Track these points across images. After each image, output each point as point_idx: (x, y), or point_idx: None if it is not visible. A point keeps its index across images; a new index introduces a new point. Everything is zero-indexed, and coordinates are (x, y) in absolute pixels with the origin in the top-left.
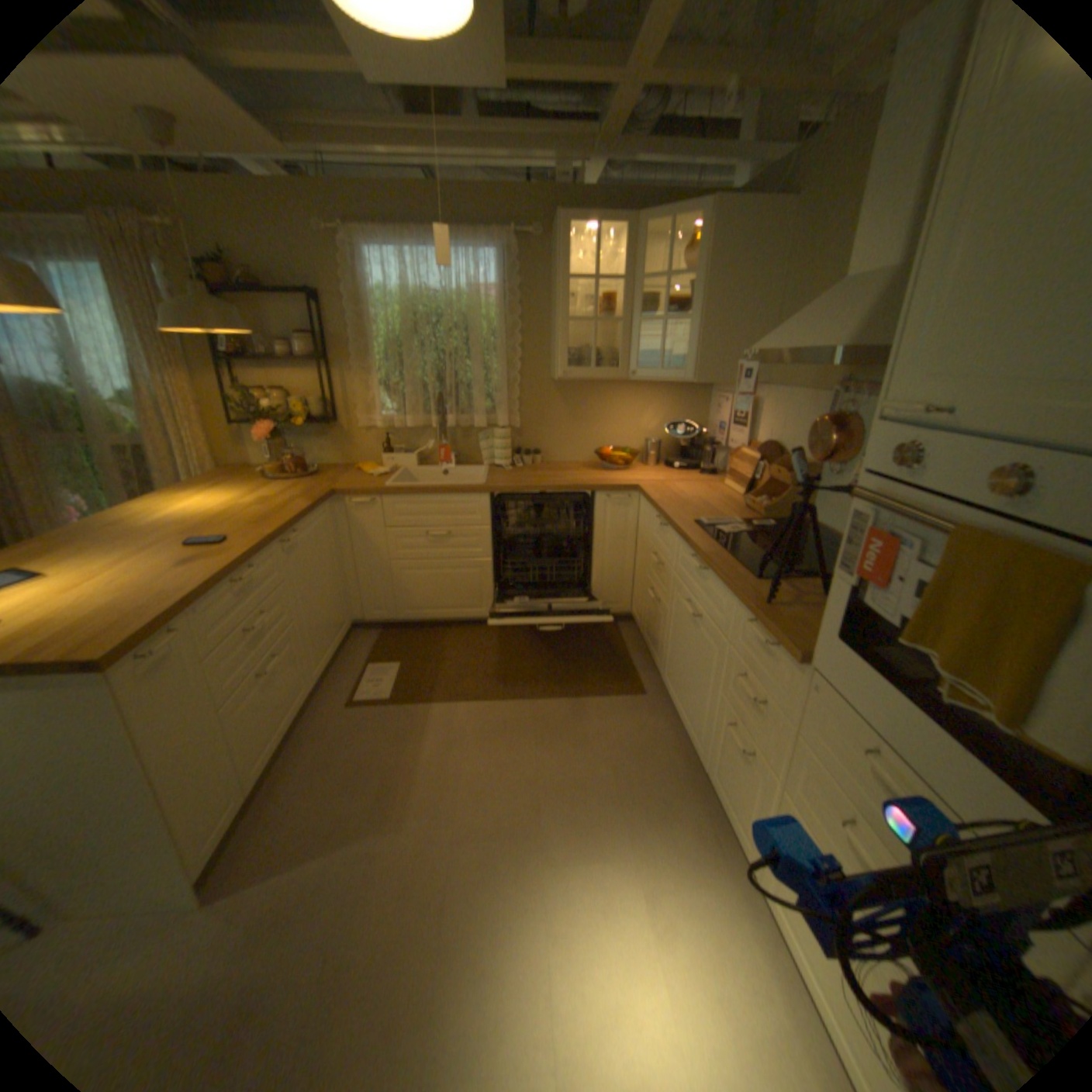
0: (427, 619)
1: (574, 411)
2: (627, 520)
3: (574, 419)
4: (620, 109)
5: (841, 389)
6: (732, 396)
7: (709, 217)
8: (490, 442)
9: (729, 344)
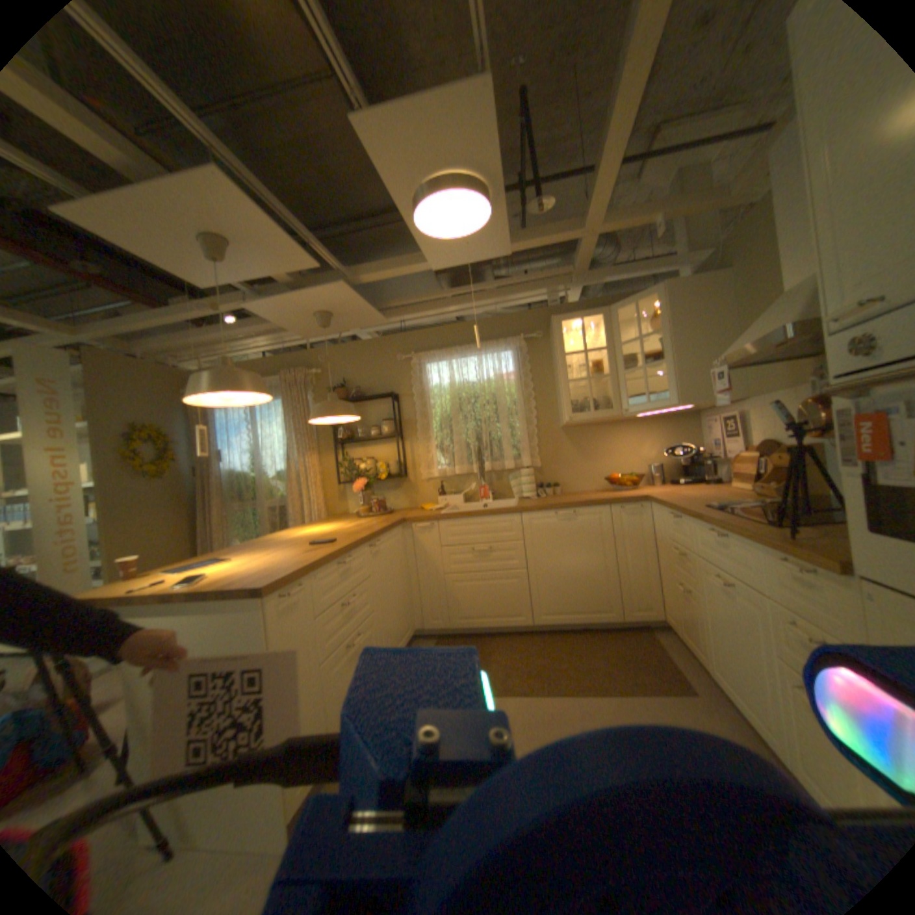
0: (474, 628)
1: (582, 450)
2: (644, 527)
3: (583, 456)
4: (584, 251)
5: (814, 377)
6: (718, 416)
7: (663, 298)
8: (517, 480)
9: (702, 373)
